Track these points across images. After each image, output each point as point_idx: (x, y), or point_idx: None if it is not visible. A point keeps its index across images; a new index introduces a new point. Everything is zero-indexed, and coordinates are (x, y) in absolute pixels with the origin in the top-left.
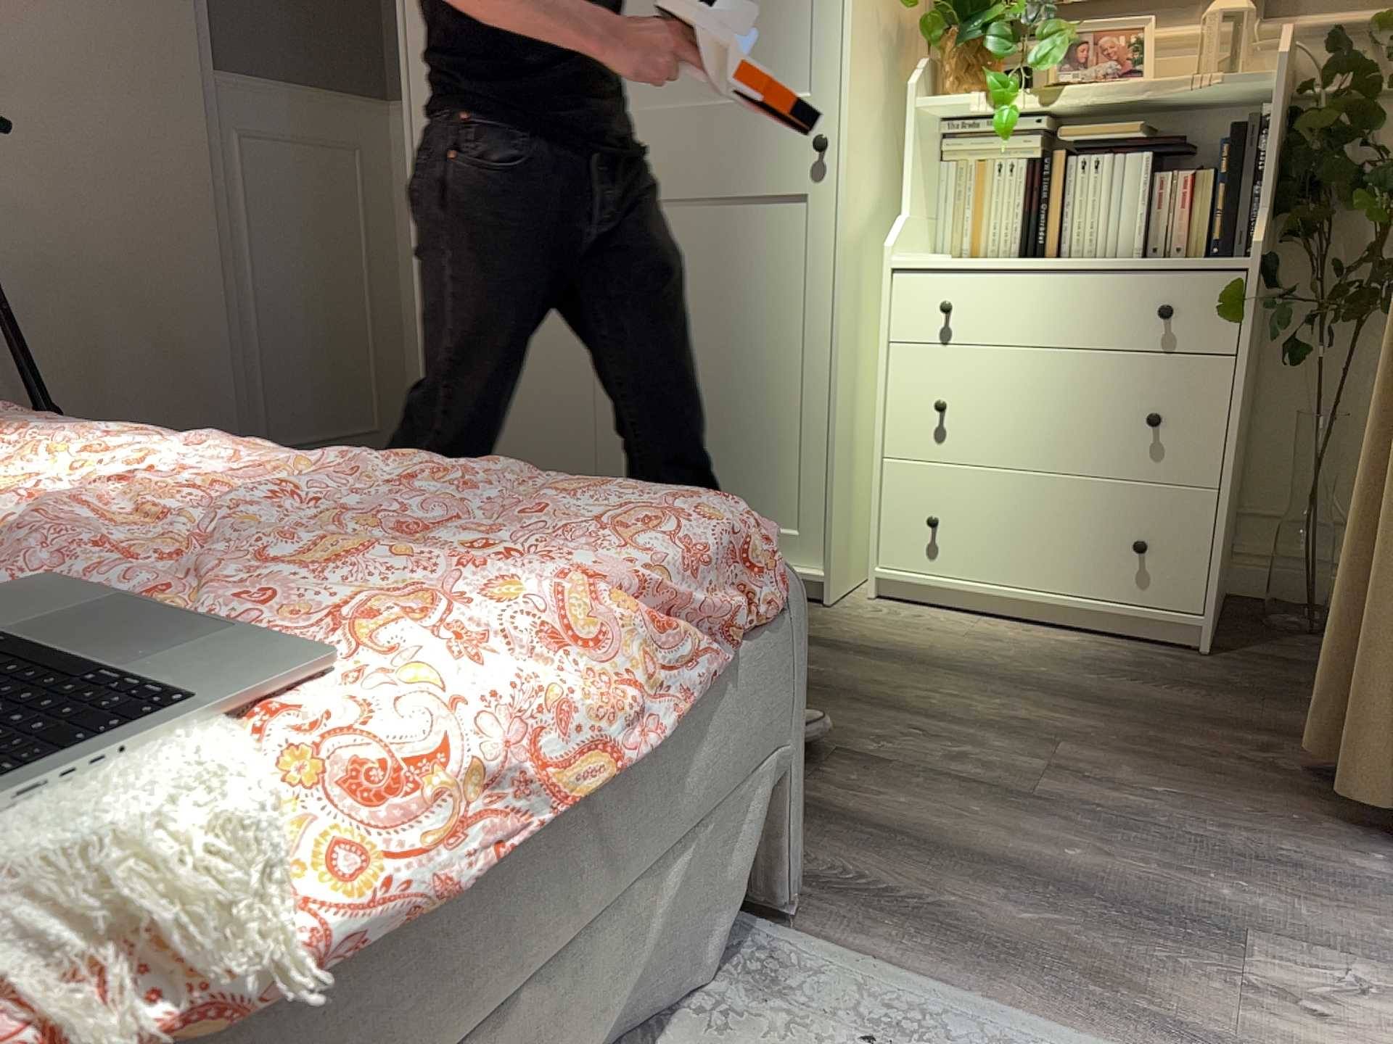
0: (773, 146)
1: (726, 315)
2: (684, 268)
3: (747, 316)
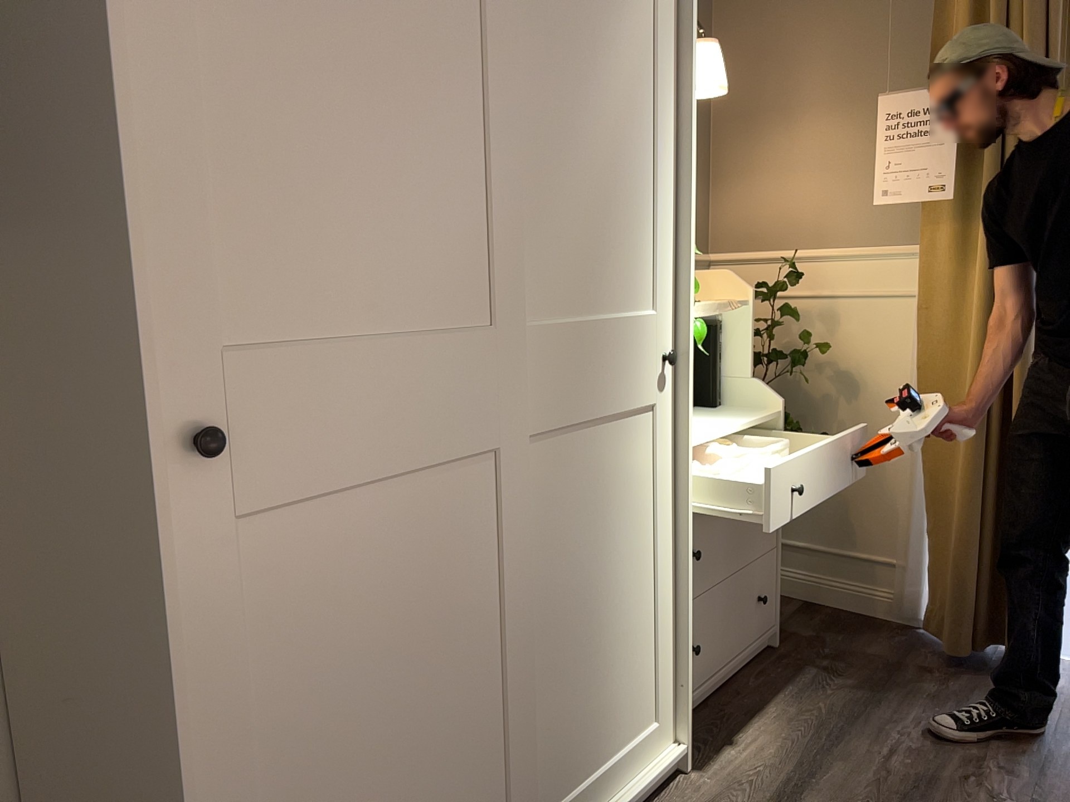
0: (632, 363)
1: (603, 528)
2: (573, 493)
3: (616, 523)
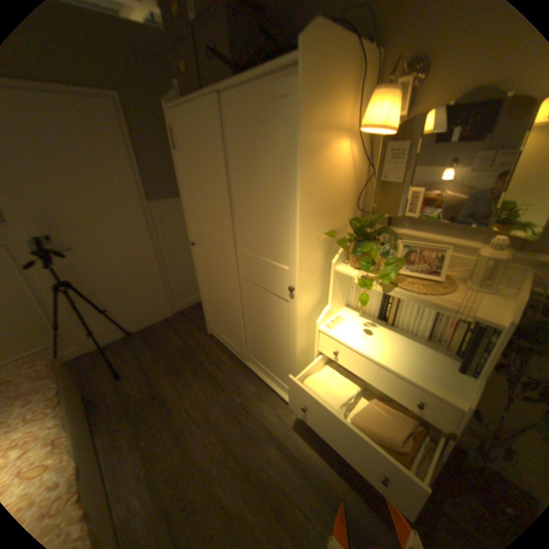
0: (277, 280)
1: (267, 321)
2: (256, 302)
3: (273, 325)
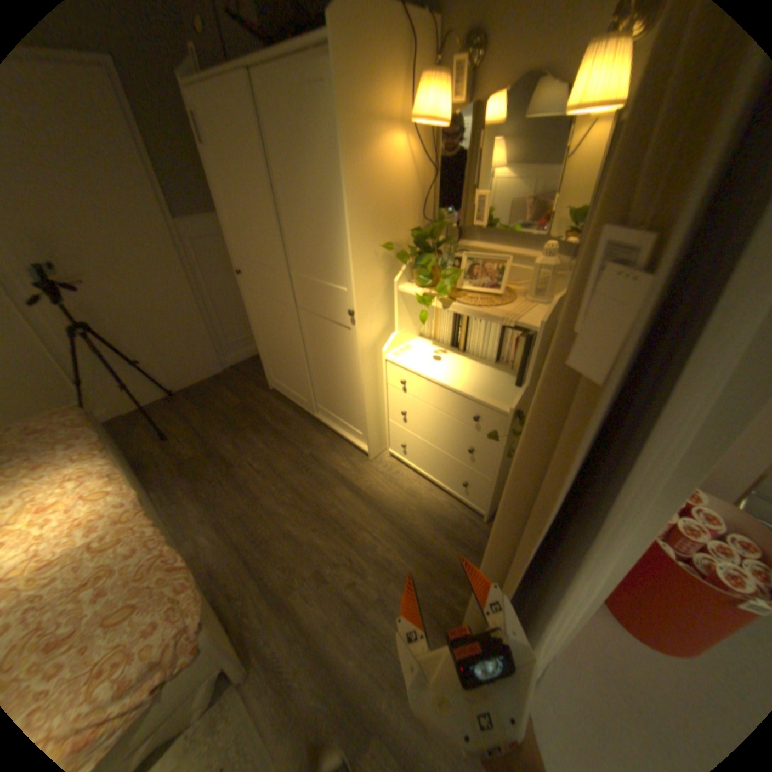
0: (338, 306)
1: (334, 358)
2: (320, 337)
3: (340, 361)
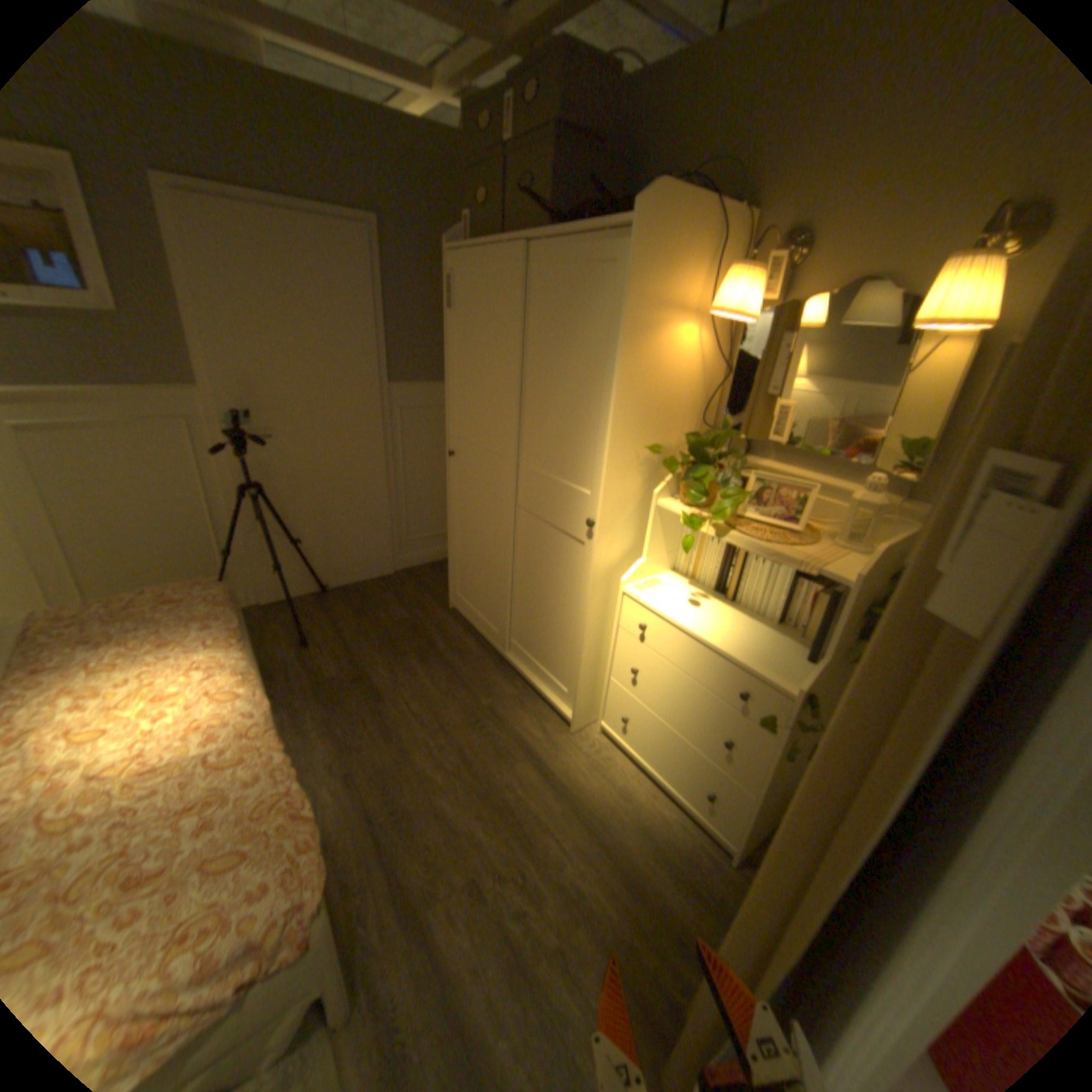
0: (573, 511)
1: (550, 578)
2: (537, 548)
3: (558, 583)
